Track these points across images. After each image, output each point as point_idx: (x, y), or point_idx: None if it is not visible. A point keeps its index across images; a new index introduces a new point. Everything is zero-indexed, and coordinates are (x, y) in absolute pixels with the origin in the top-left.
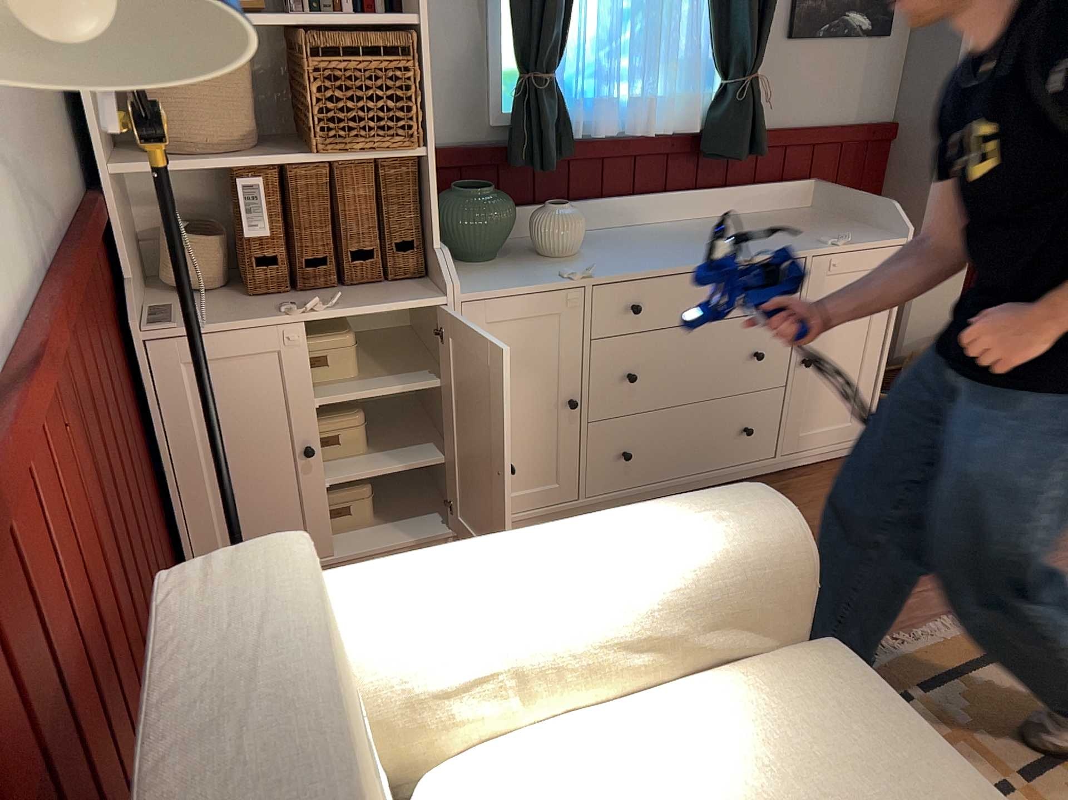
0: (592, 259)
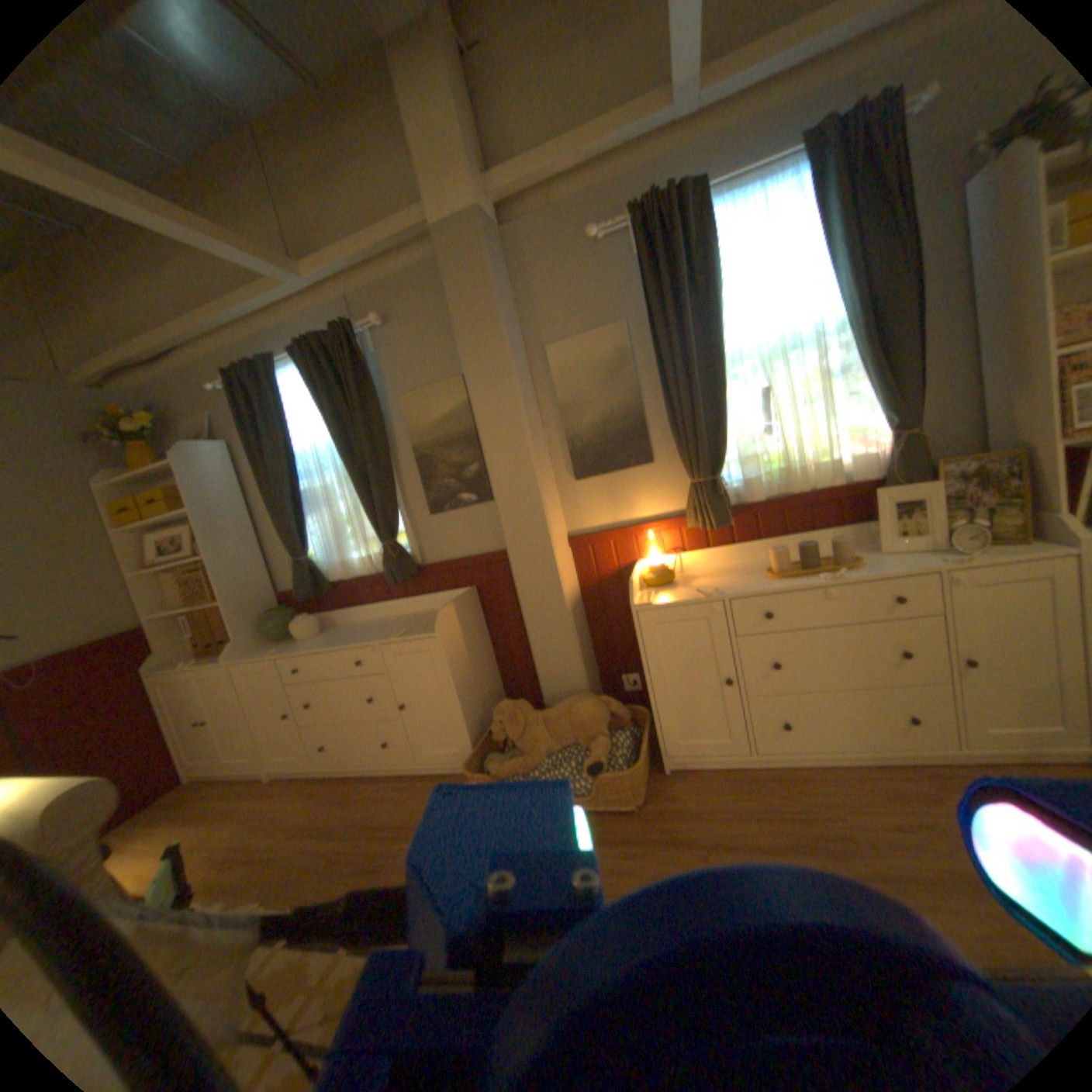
0: (305, 642)
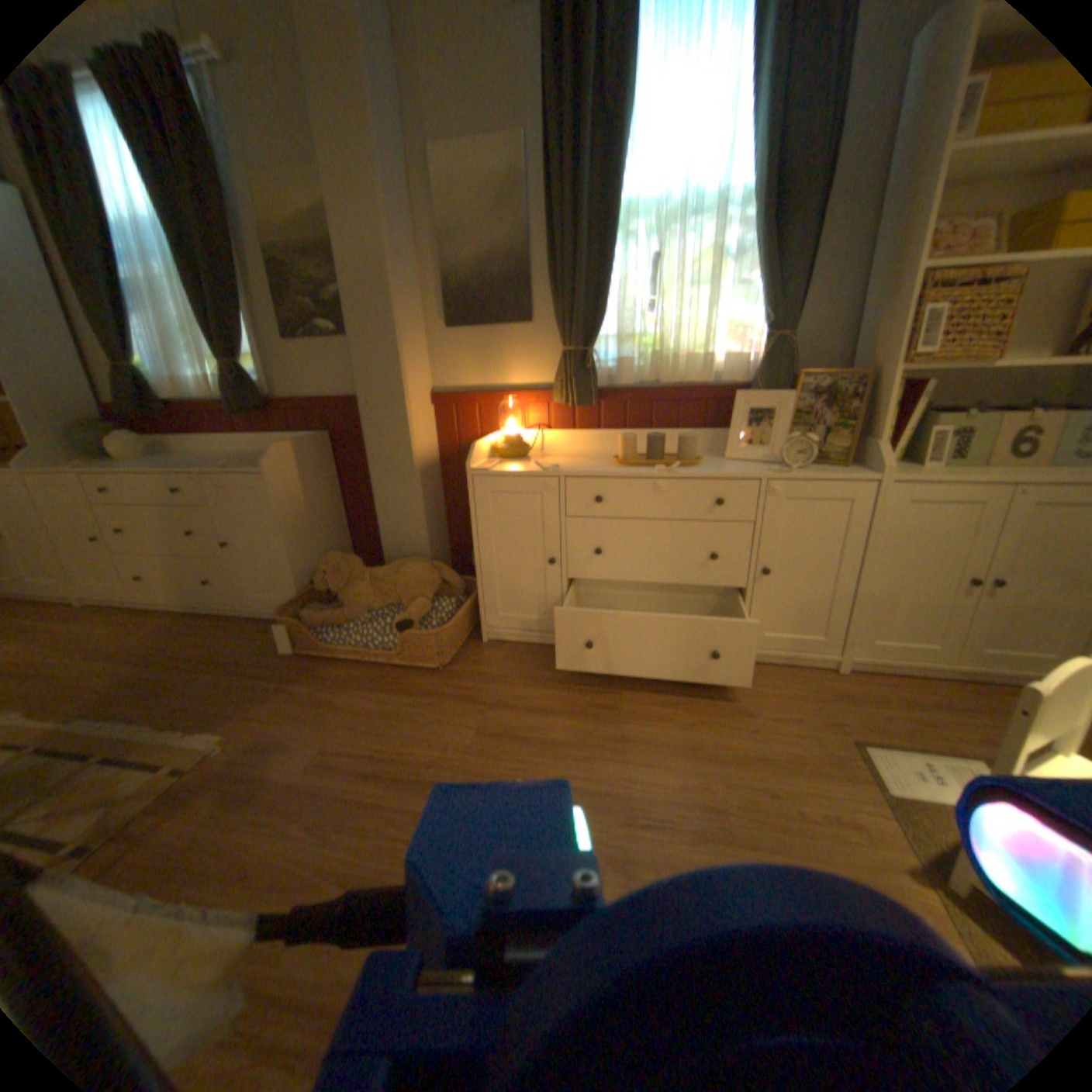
0: (122, 463)
